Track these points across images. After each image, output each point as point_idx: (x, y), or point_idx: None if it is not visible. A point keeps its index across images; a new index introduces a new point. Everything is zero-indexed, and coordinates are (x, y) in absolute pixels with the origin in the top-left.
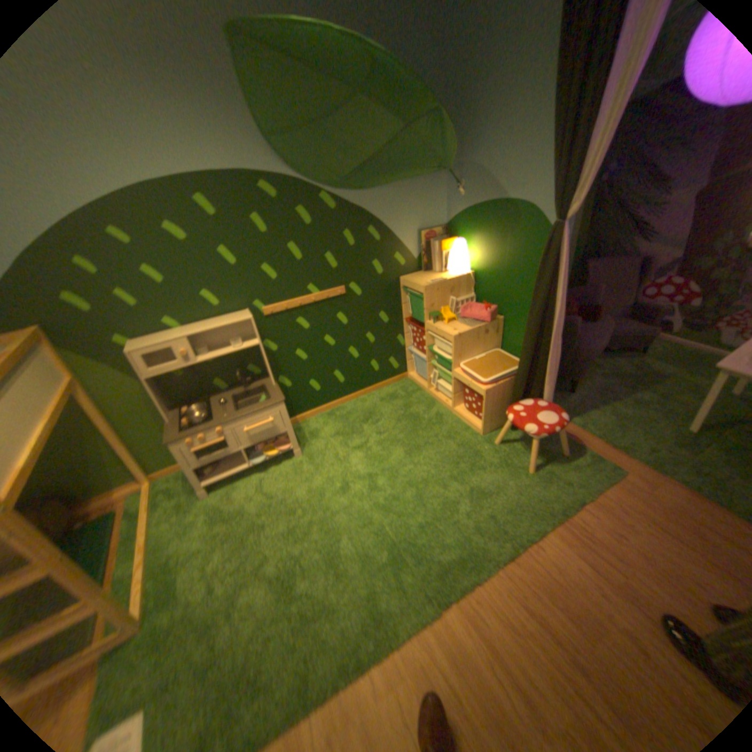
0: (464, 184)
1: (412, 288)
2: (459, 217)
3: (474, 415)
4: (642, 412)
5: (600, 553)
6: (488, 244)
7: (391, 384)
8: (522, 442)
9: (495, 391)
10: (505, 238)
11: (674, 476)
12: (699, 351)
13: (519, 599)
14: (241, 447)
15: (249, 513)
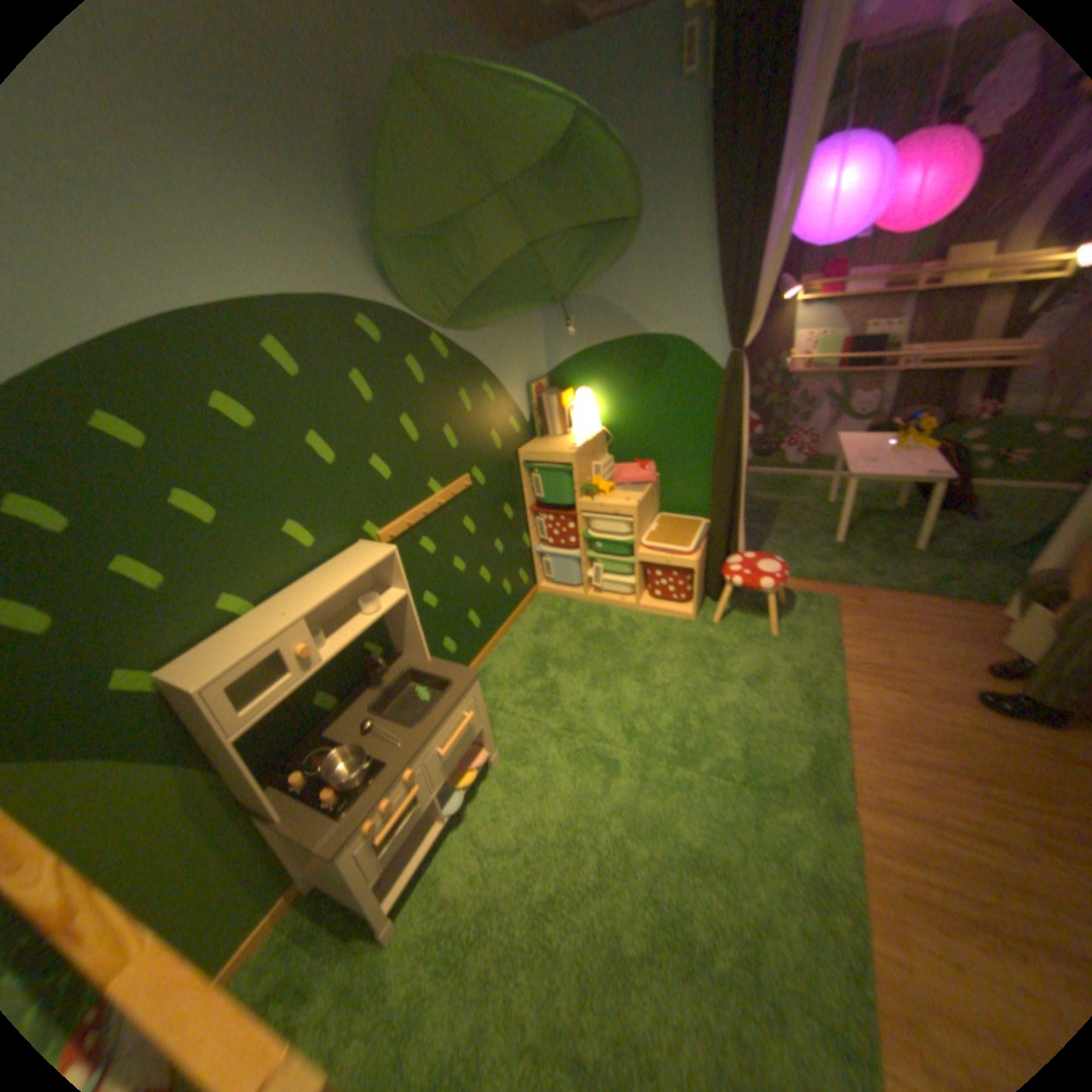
0: (573, 322)
1: (546, 460)
2: (569, 362)
3: (676, 599)
4: (792, 540)
5: (891, 675)
6: (620, 390)
7: (525, 608)
8: (734, 609)
9: (700, 558)
10: (647, 380)
11: (865, 583)
12: (773, 475)
13: (890, 758)
14: (433, 791)
15: (505, 897)
